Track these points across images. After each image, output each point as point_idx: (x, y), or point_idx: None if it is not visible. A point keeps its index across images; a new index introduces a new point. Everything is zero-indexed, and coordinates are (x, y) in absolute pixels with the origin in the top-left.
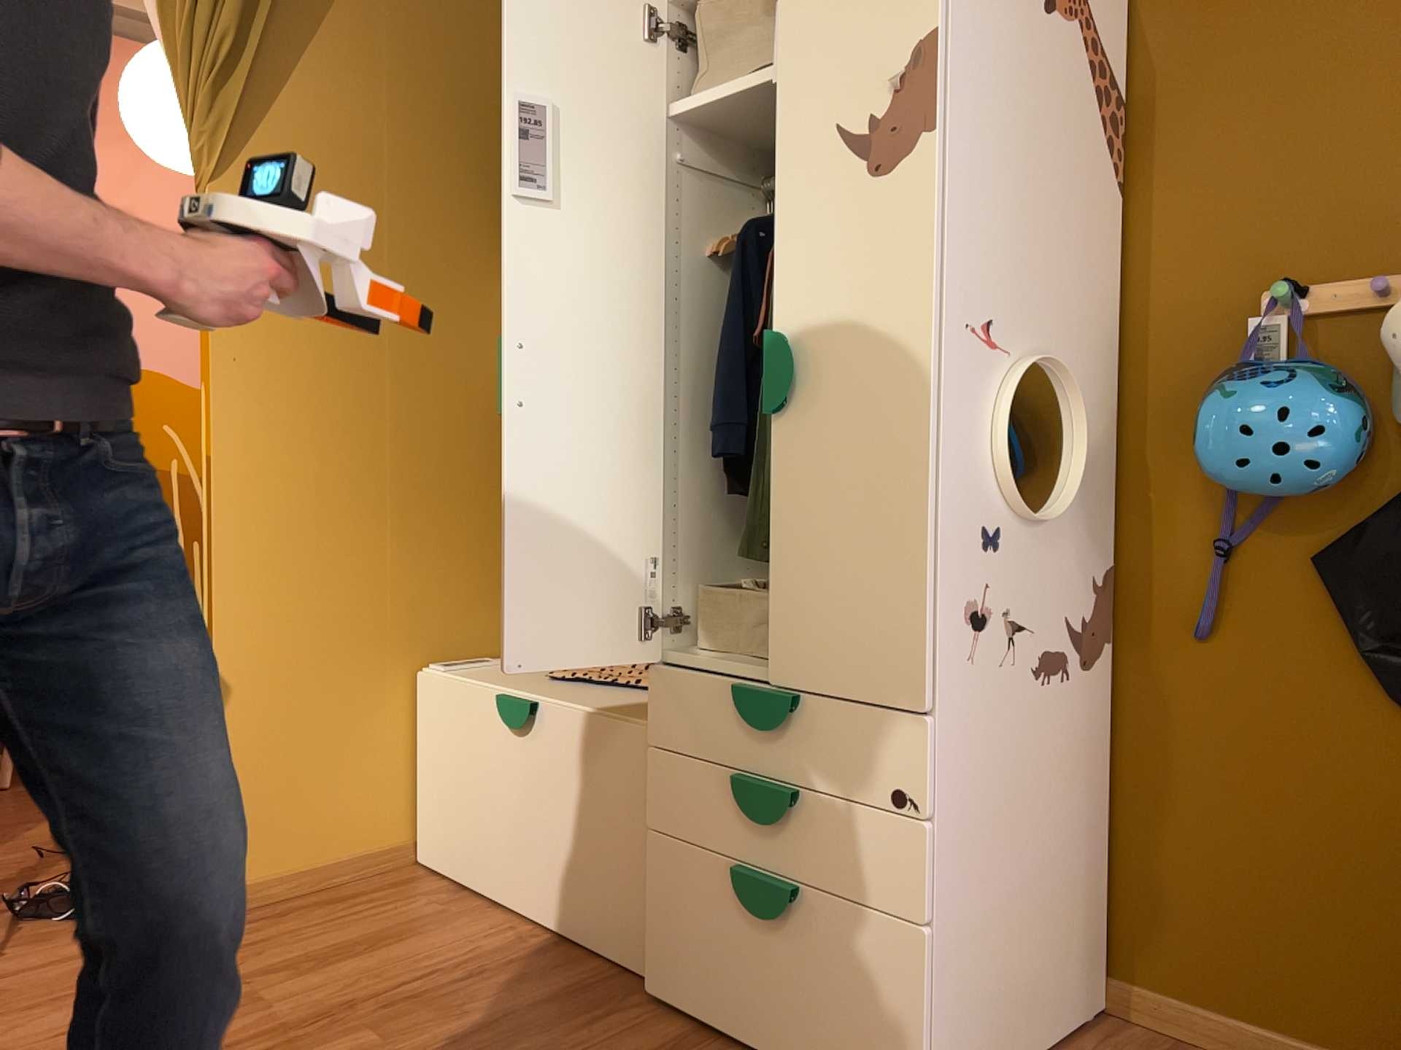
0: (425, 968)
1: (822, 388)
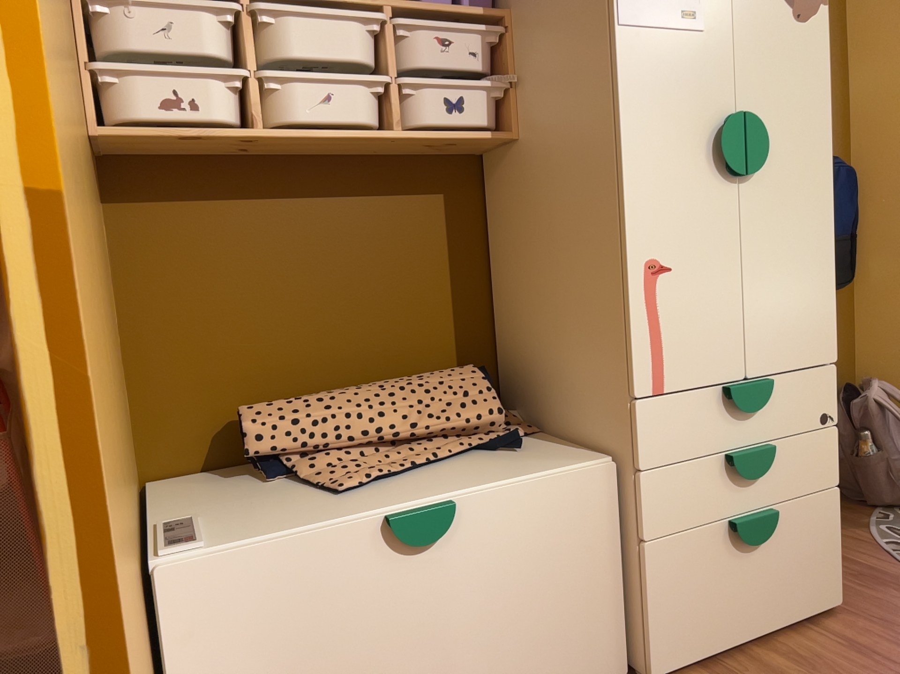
0: None
1: (772, 161)
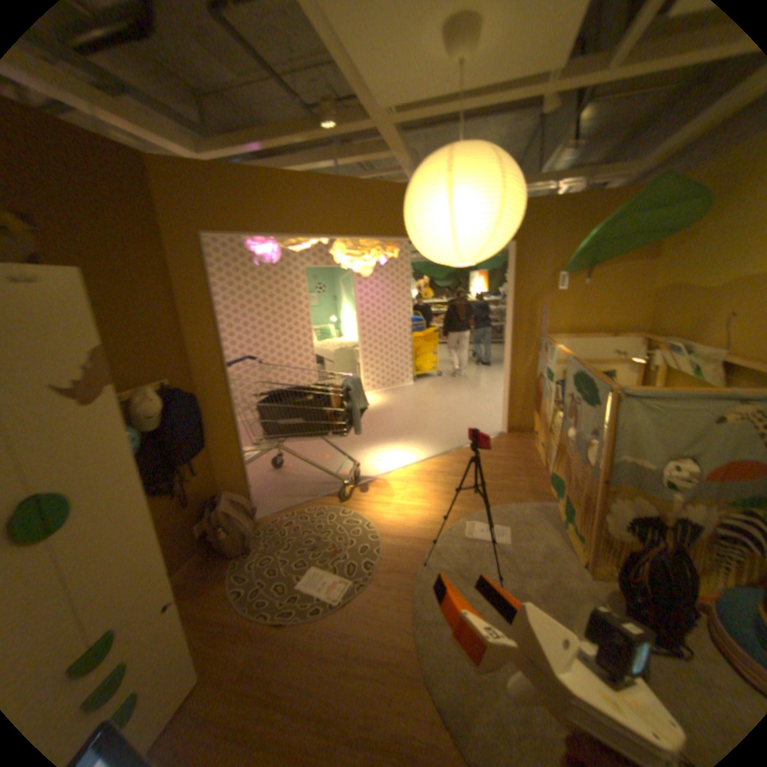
0: None
1: (83, 504)
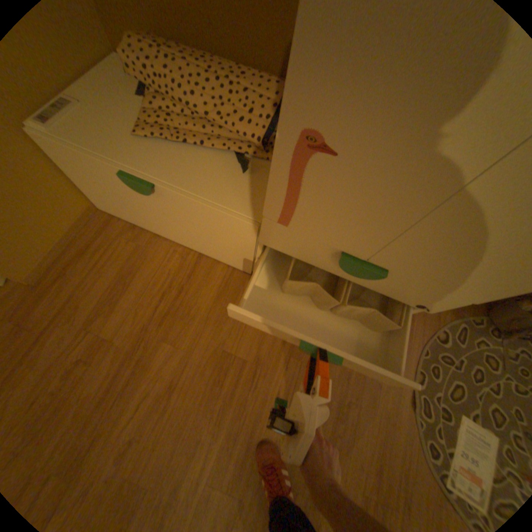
0: (158, 292)
1: None
